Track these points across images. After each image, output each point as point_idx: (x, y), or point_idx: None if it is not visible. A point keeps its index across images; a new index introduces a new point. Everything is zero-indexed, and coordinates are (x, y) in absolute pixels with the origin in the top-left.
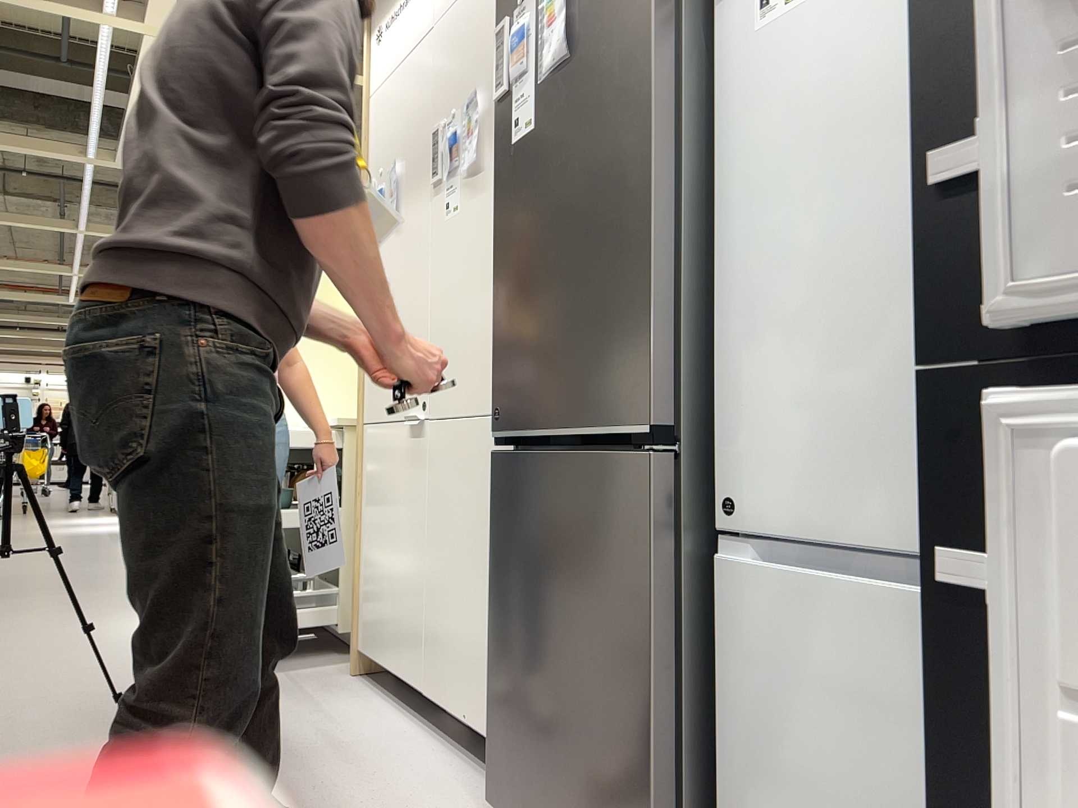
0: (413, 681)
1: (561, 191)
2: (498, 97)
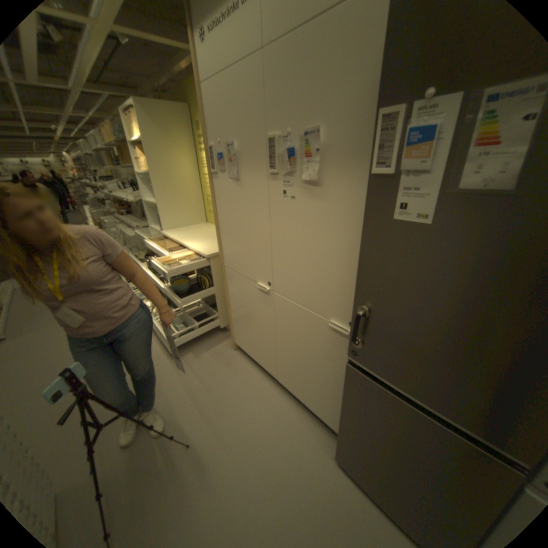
0: (271, 372)
1: (462, 288)
2: (379, 170)
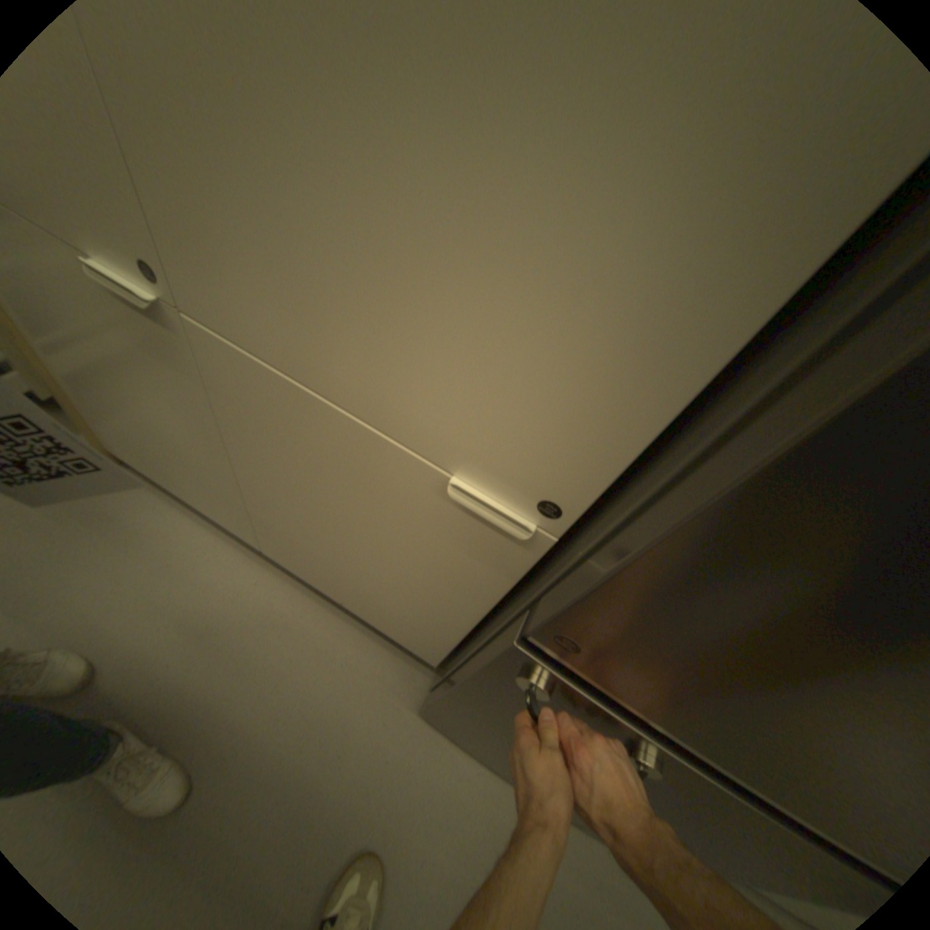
0: (240, 535)
1: None
2: None
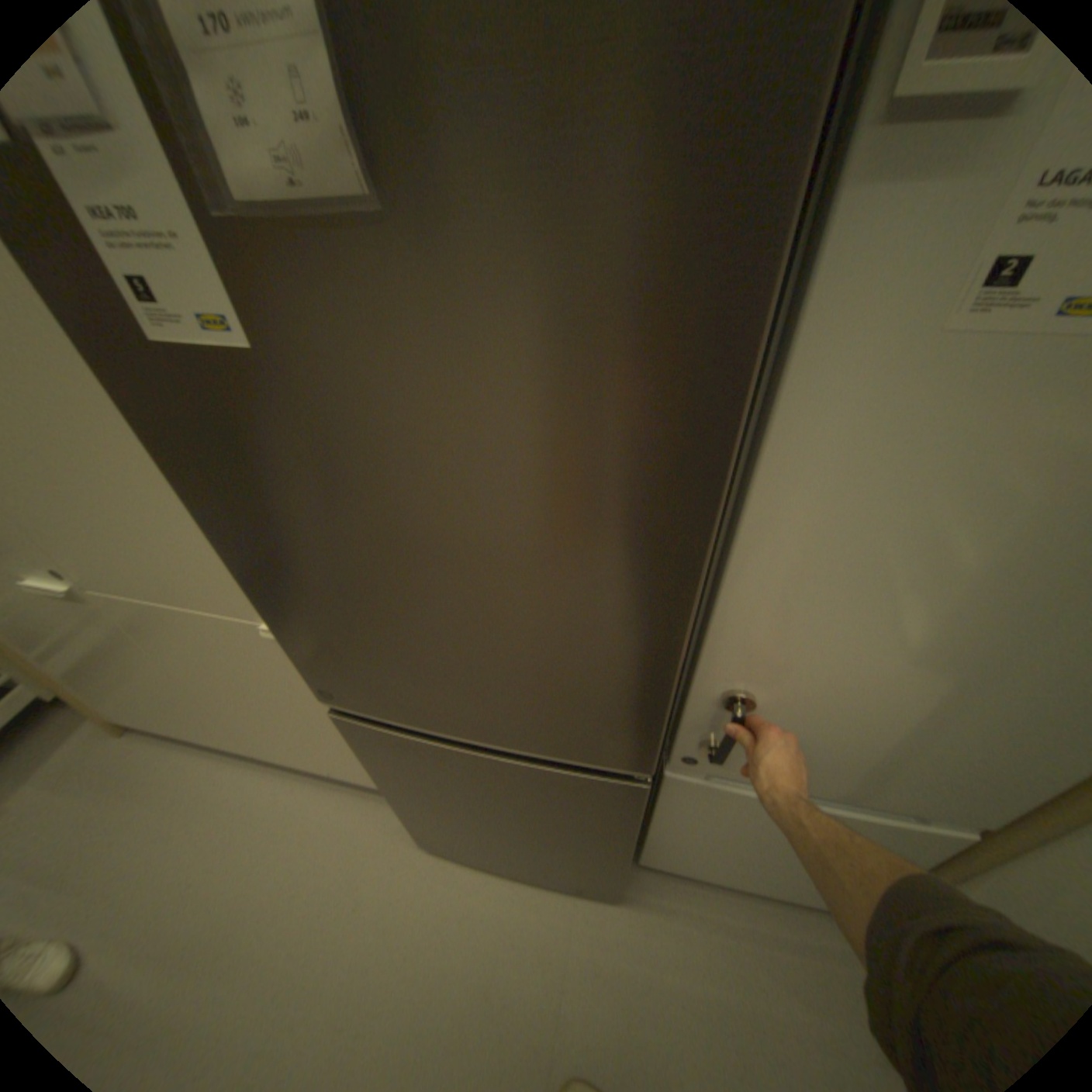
0: (230, 750)
1: (419, 521)
2: None
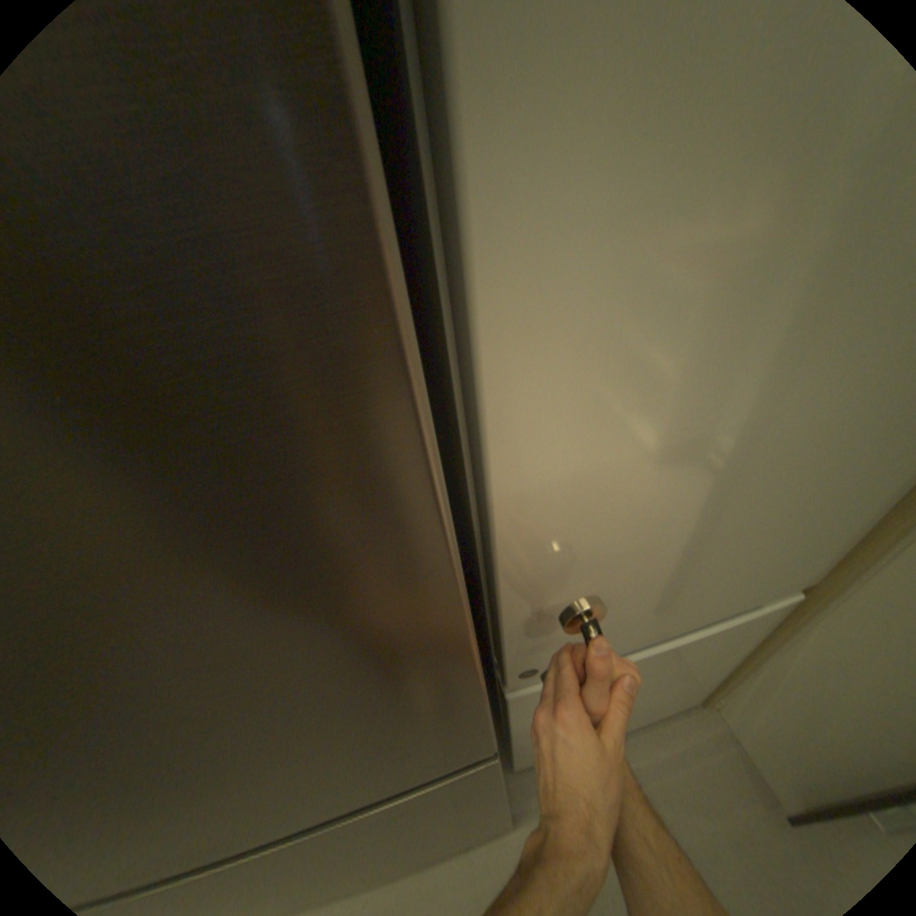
0: None
1: None
2: None
